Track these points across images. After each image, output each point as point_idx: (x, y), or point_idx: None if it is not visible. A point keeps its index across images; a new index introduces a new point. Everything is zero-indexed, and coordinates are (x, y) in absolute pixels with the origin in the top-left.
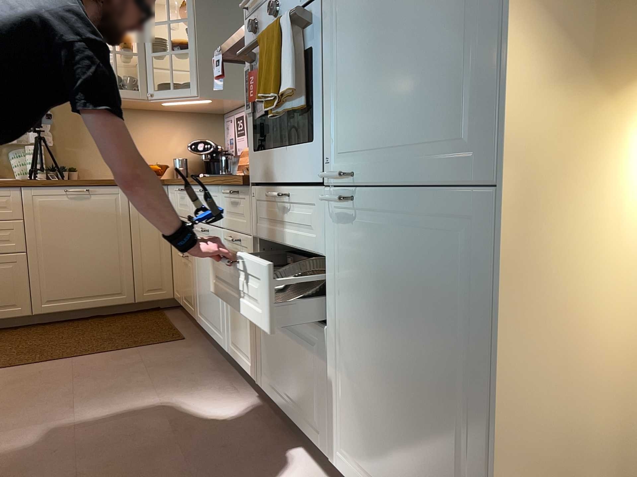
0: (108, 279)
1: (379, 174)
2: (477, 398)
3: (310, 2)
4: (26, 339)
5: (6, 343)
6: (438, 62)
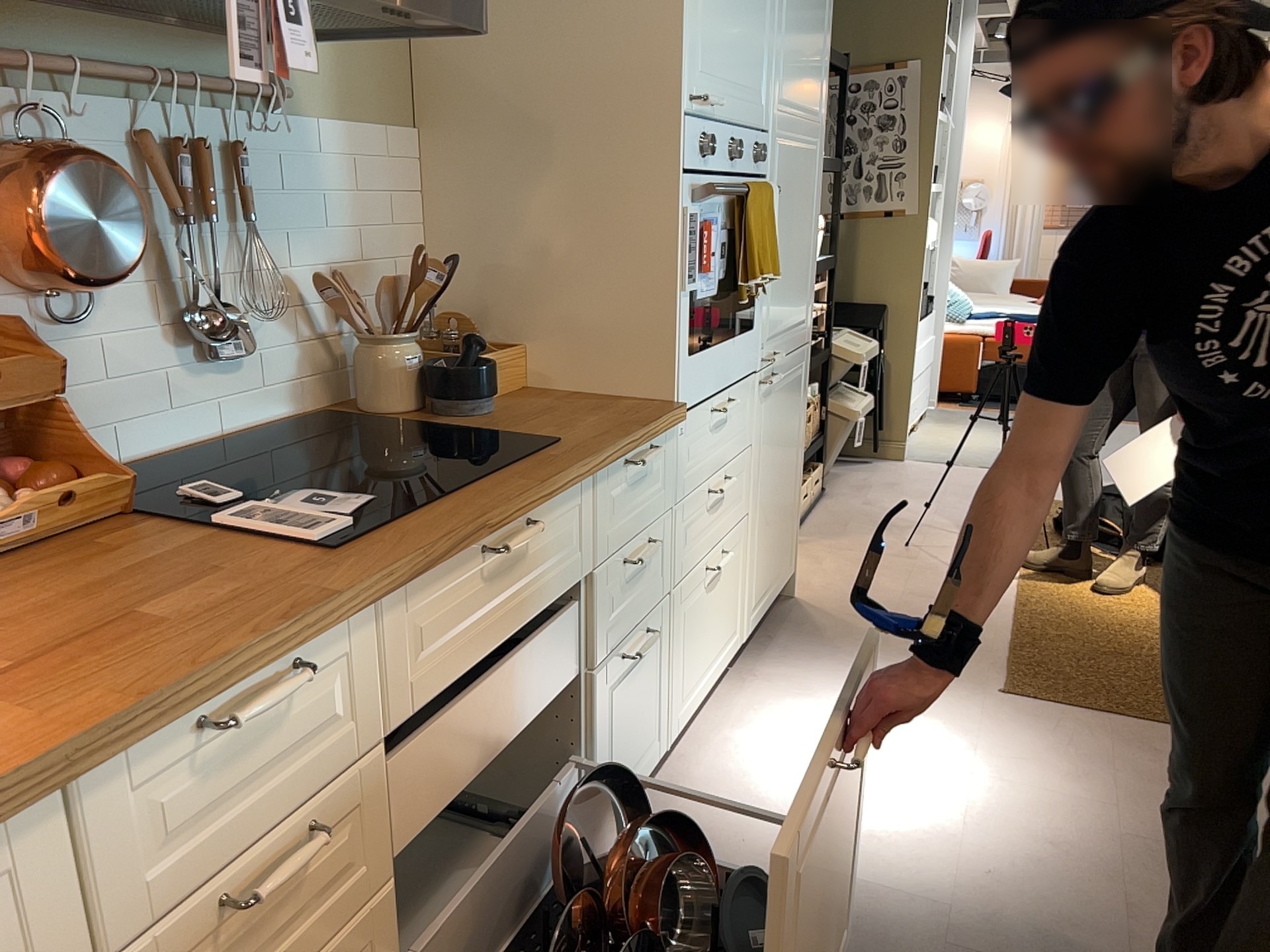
0: None
1: (783, 348)
2: (798, 456)
3: (758, 176)
4: None
5: None
6: (802, 273)
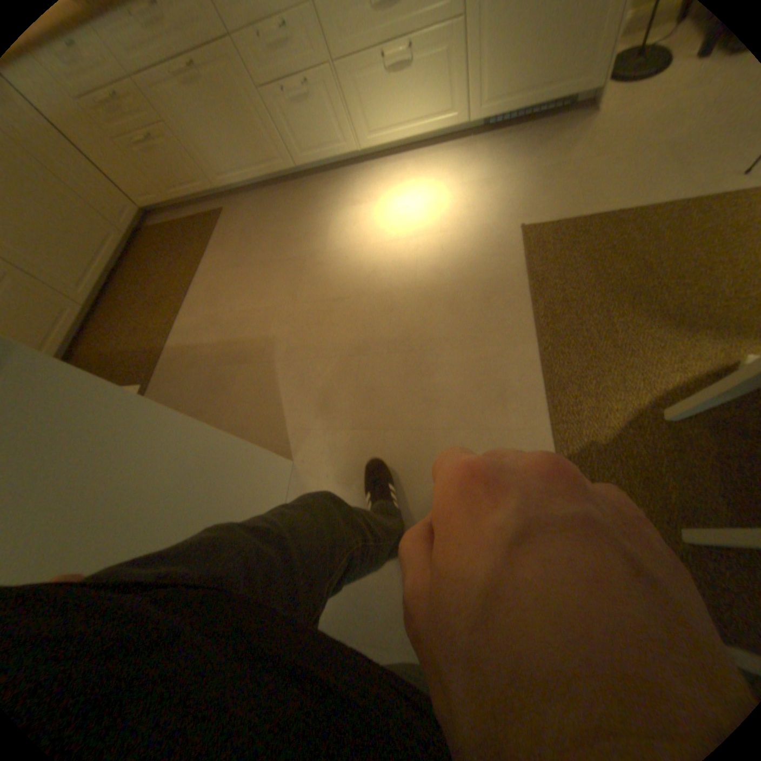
0: (86, 229)
1: None
2: None
3: None
4: (118, 316)
5: (114, 329)
6: None
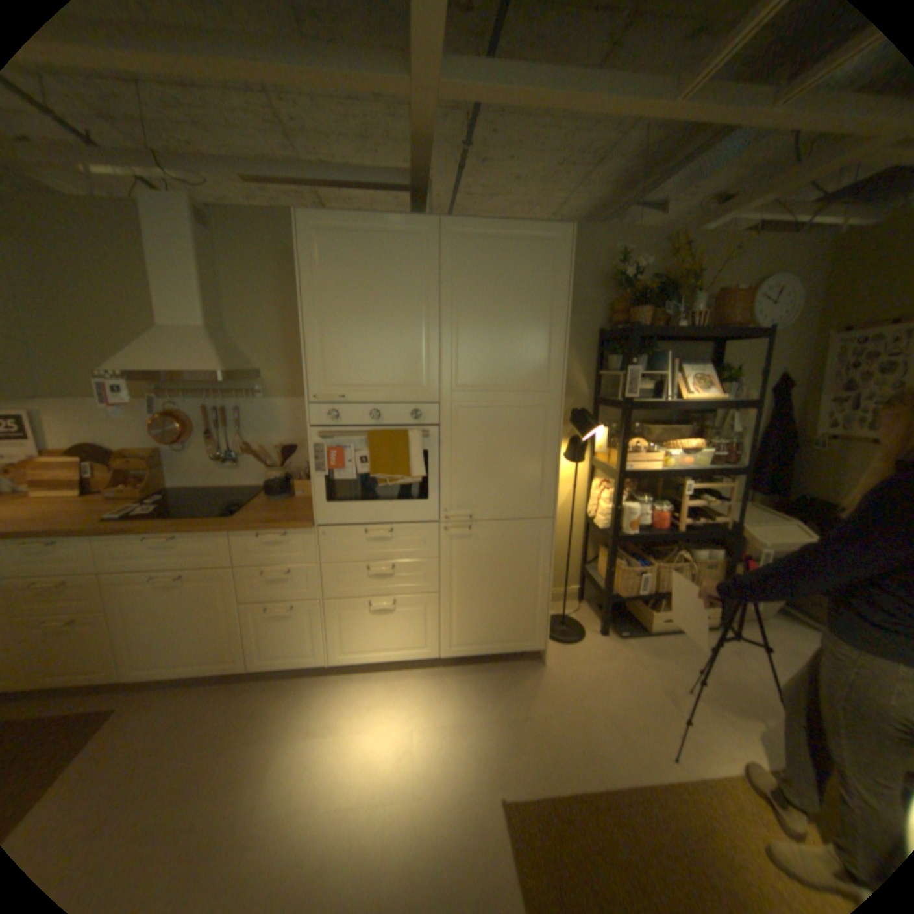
0: None
1: (486, 515)
2: (538, 583)
3: (420, 425)
4: None
5: None
6: (523, 476)
